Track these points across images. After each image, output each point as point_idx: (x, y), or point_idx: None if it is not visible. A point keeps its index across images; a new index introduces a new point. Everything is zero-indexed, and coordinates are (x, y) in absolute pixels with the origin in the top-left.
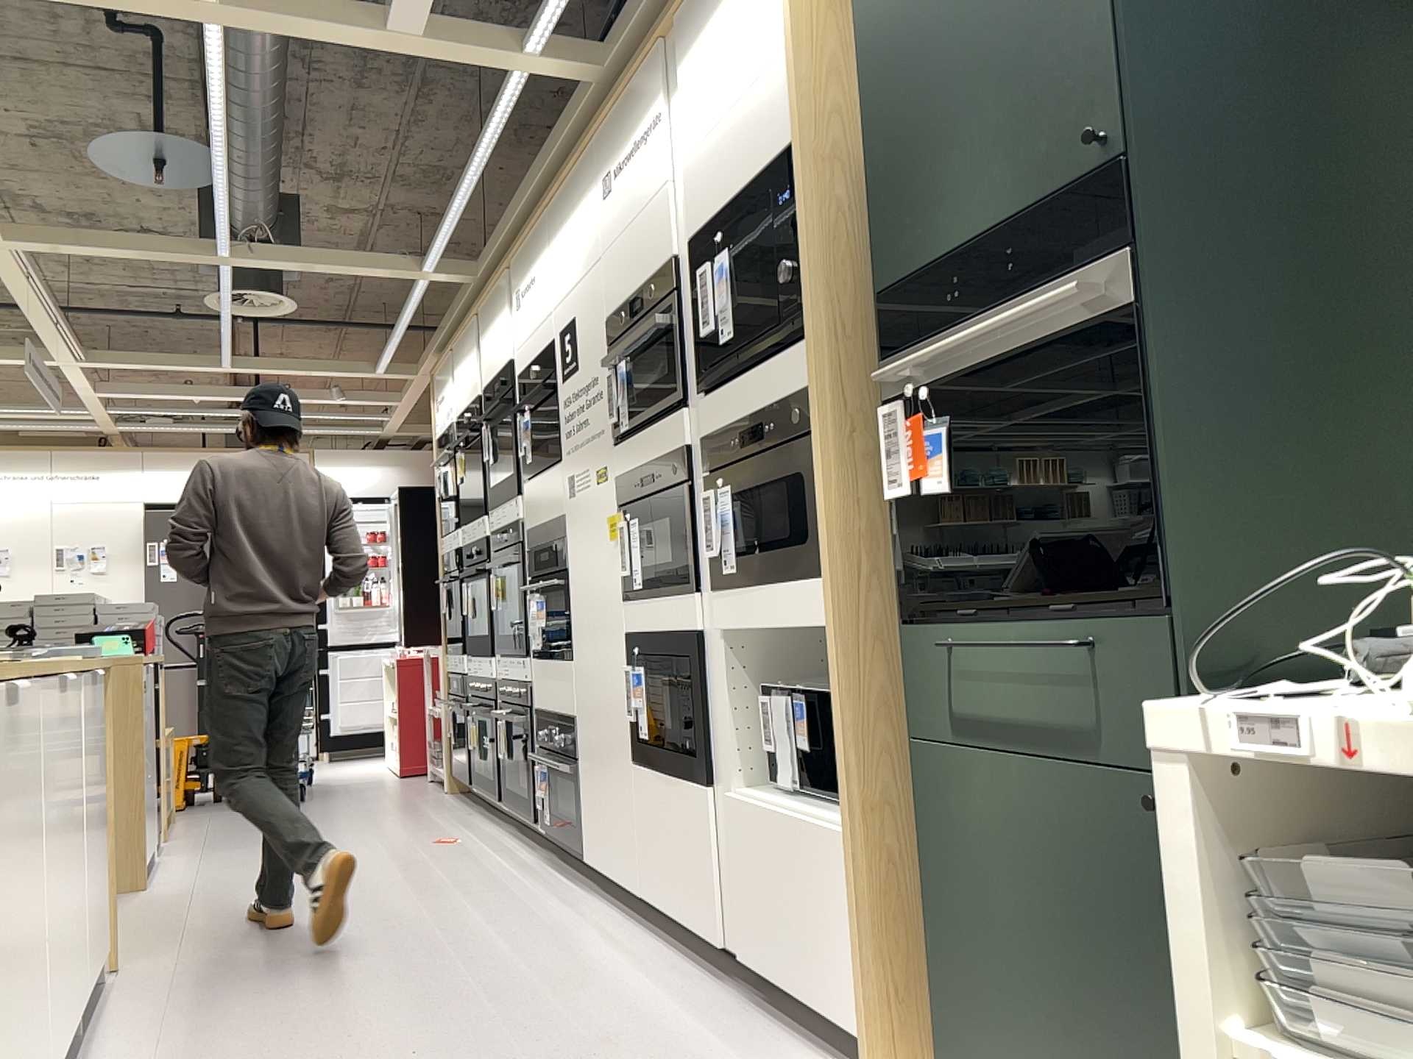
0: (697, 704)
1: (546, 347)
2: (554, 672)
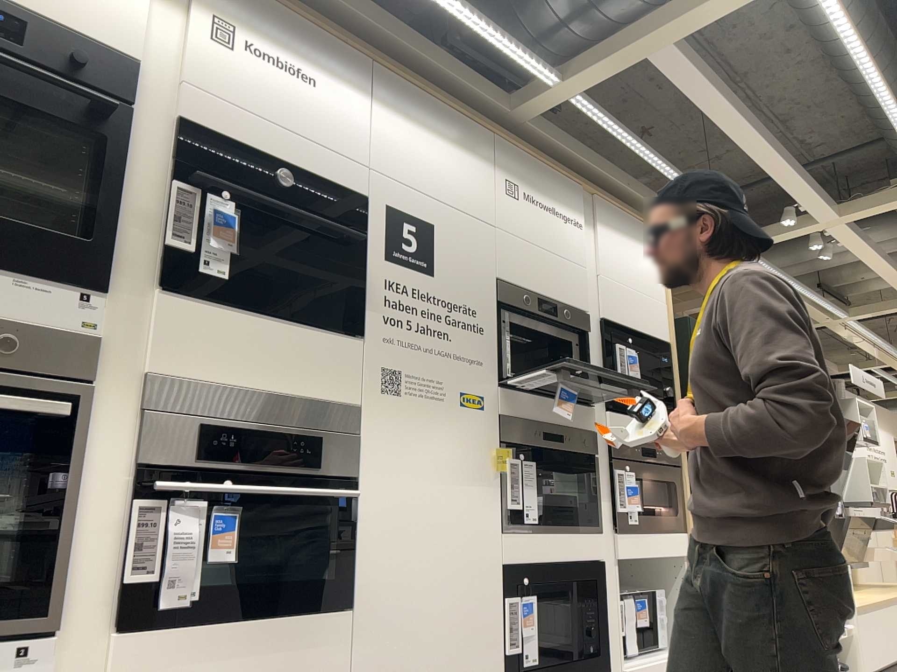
0: (600, 613)
1: (336, 184)
2: (268, 639)
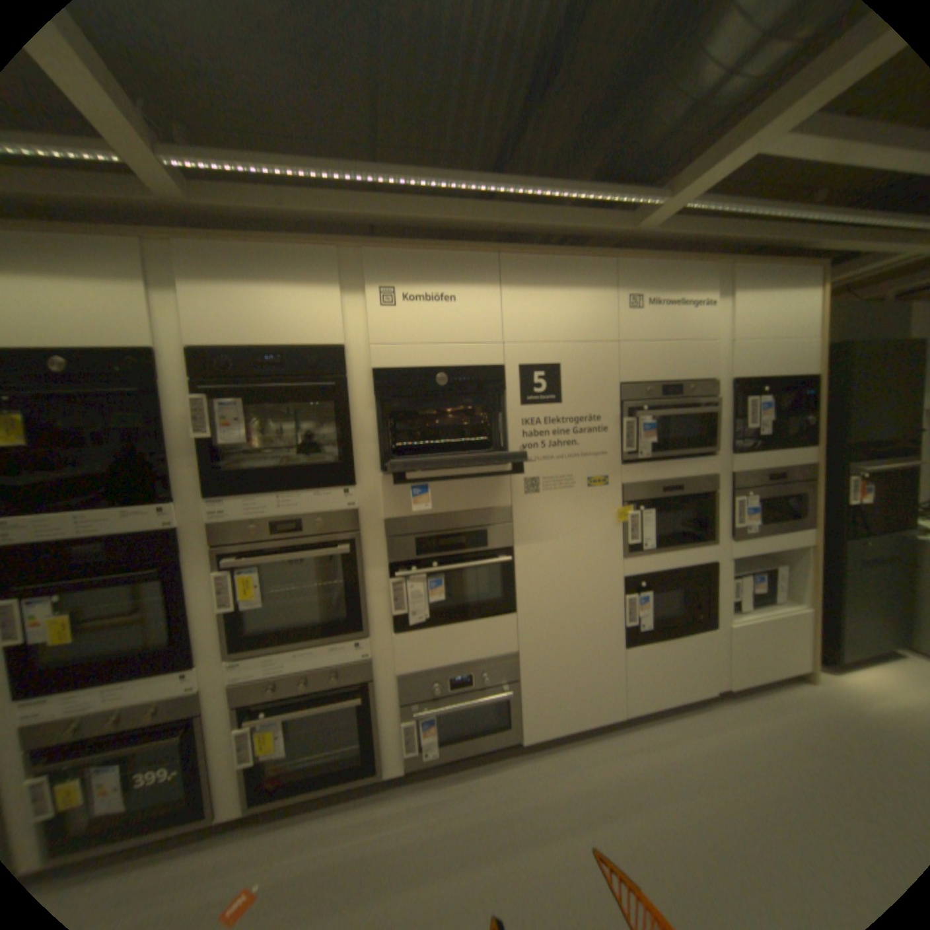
0: (711, 596)
1: (479, 367)
2: (468, 631)
